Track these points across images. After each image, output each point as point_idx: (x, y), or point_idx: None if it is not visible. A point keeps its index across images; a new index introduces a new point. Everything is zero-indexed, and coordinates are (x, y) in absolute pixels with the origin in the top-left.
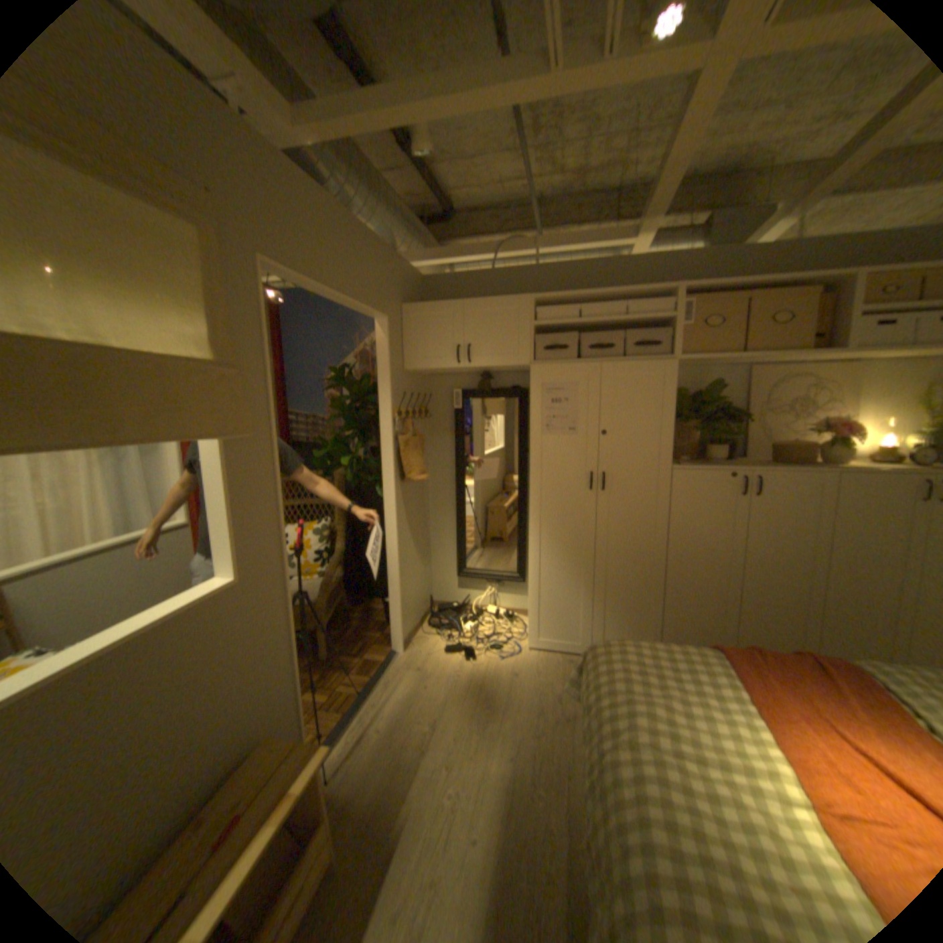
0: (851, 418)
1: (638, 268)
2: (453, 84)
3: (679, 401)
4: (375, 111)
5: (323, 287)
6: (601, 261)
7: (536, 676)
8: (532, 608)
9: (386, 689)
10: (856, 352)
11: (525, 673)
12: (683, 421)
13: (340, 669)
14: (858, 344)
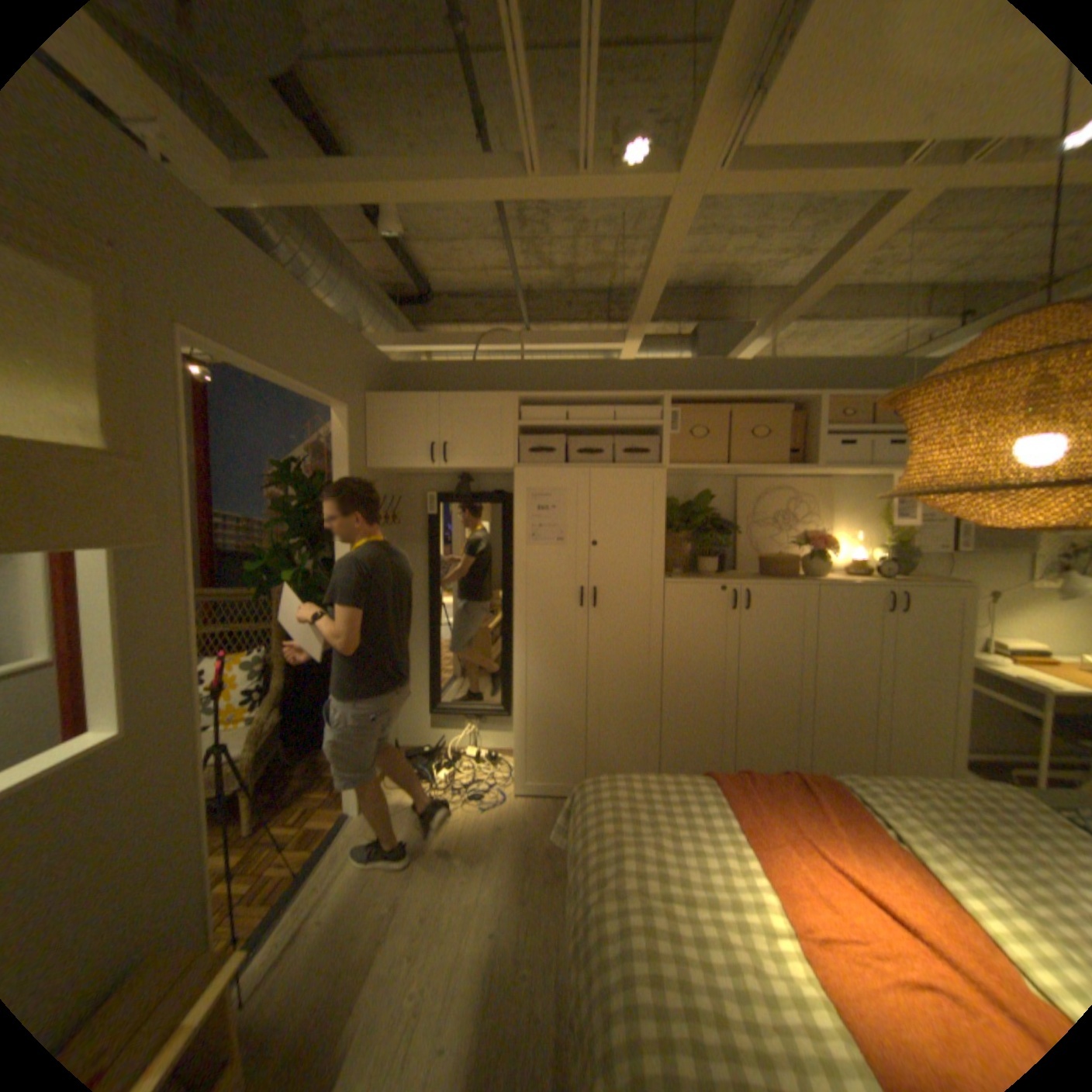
0: (827, 532)
1: (626, 373)
2: (425, 171)
3: (670, 512)
4: (336, 184)
5: (266, 369)
6: (589, 363)
7: (522, 829)
8: (518, 746)
9: (334, 865)
10: (825, 469)
11: (509, 826)
12: (675, 532)
13: (270, 846)
14: (826, 461)
